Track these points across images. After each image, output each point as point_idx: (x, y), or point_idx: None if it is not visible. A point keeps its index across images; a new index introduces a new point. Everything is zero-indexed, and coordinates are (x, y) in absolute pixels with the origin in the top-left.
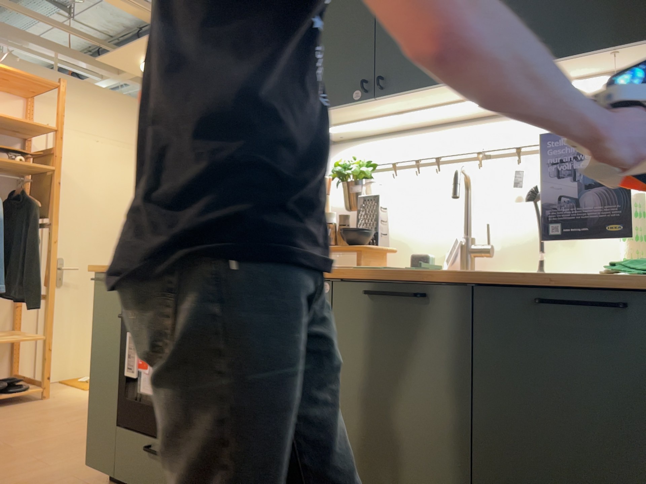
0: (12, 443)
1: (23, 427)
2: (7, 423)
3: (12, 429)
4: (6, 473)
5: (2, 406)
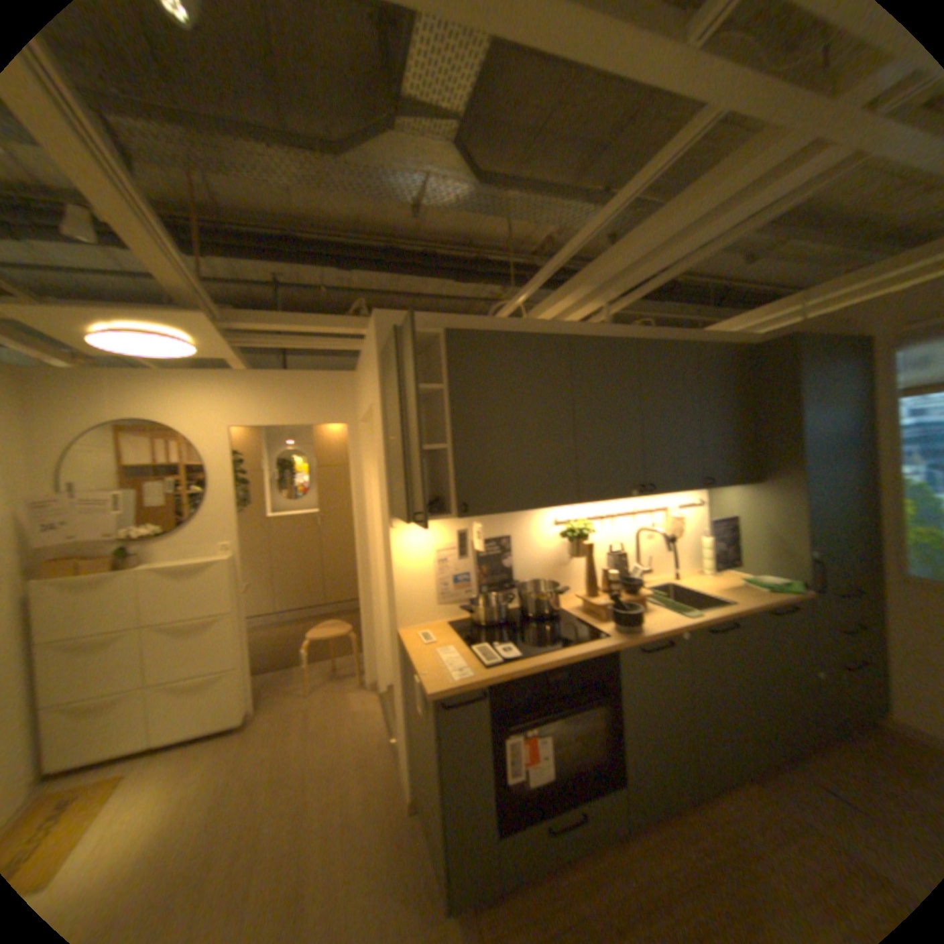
0: None
1: None
2: None
3: None
4: None
5: None
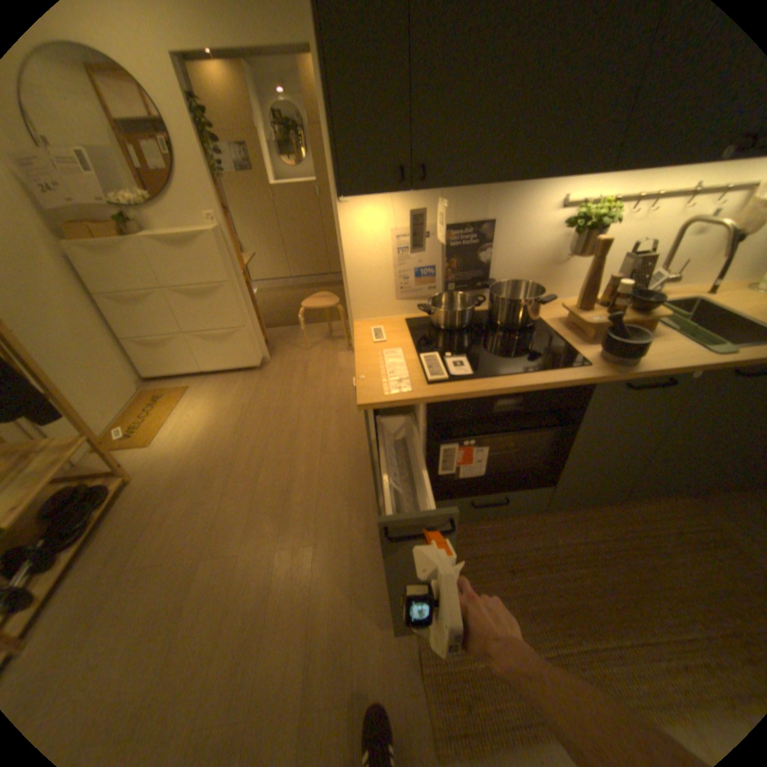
0: (225, 550)
1: (192, 528)
2: (161, 534)
3: (186, 536)
4: (294, 578)
5: (103, 521)
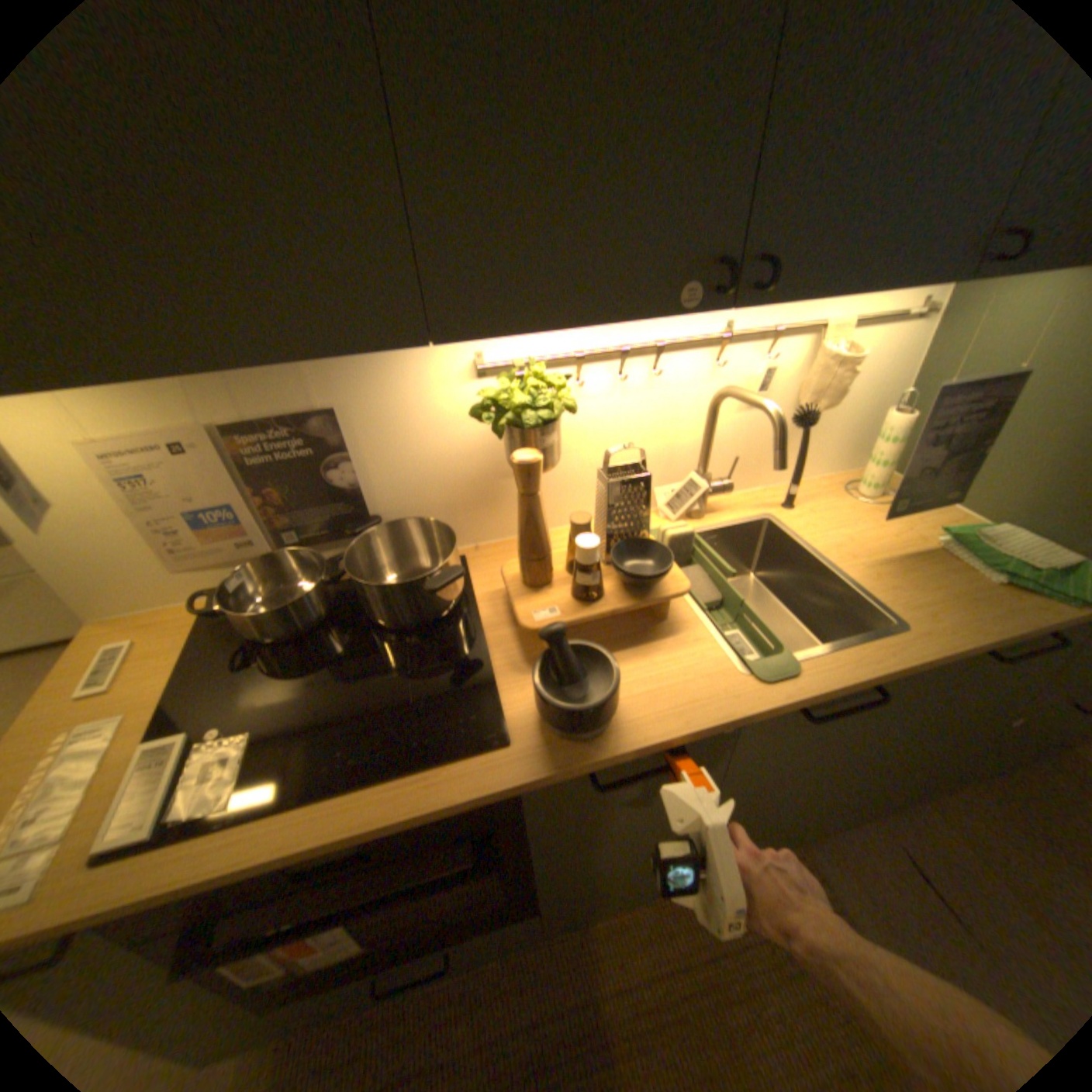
0: None
1: None
2: None
3: None
4: None
5: None
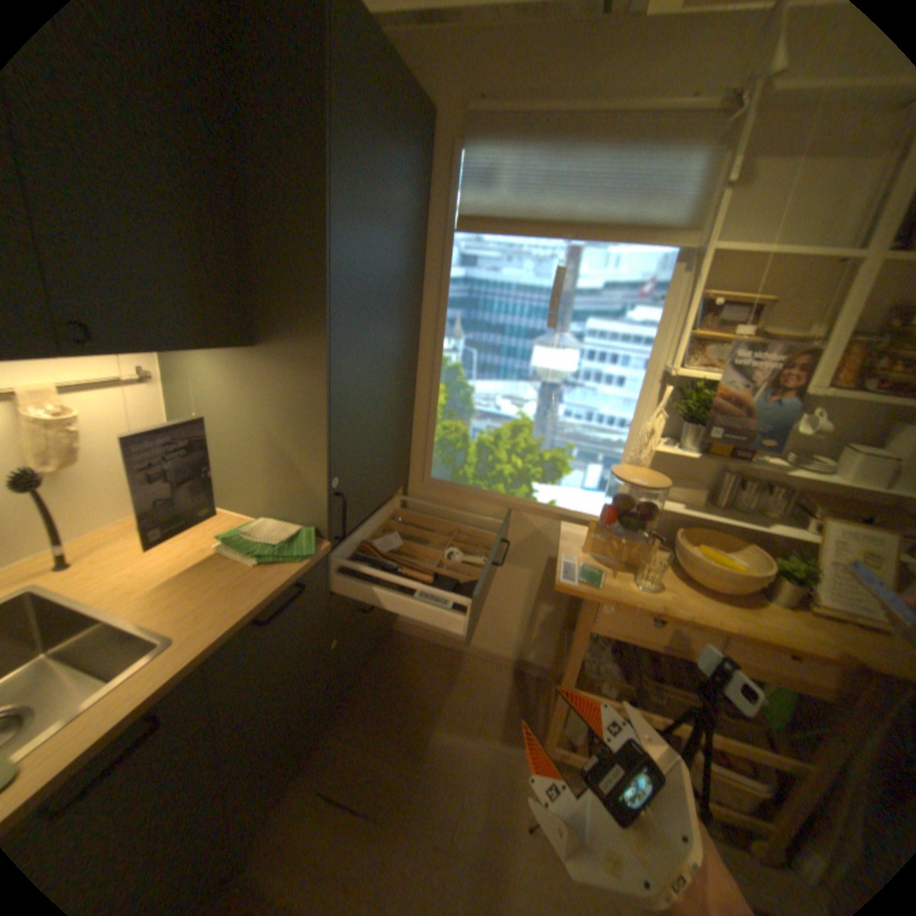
0: None
1: None
2: None
3: None
4: None
5: None
